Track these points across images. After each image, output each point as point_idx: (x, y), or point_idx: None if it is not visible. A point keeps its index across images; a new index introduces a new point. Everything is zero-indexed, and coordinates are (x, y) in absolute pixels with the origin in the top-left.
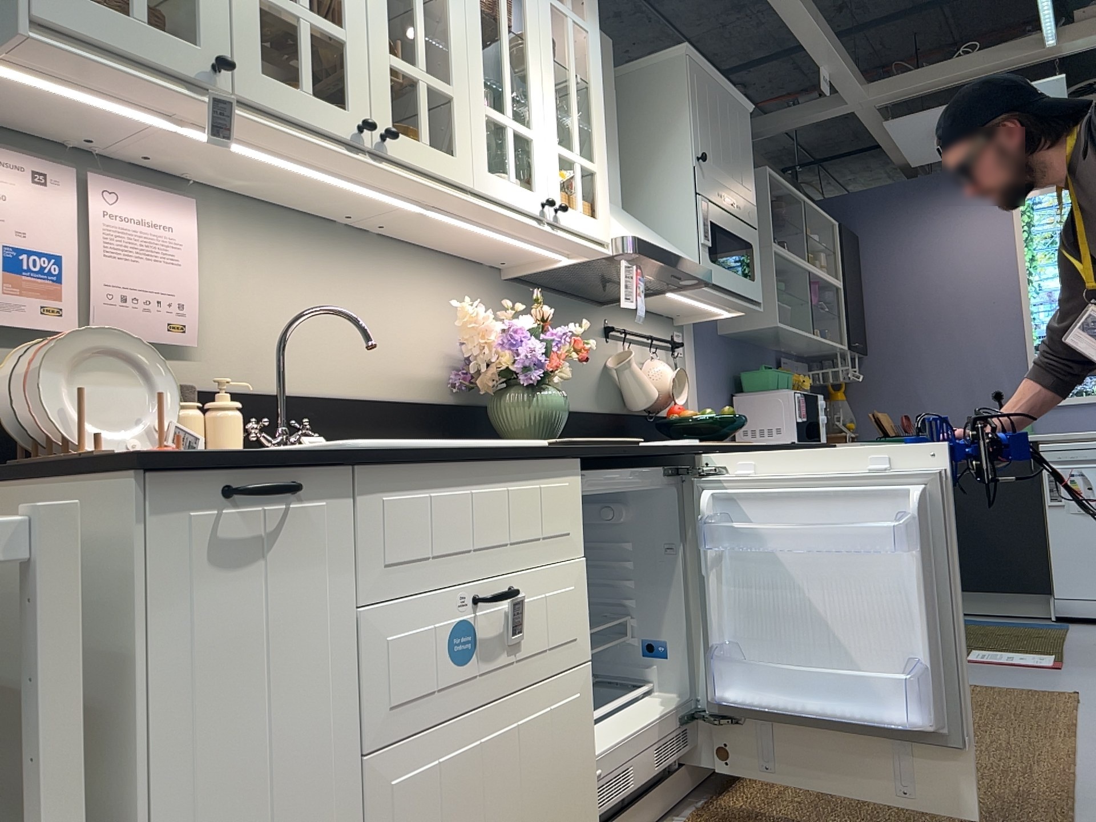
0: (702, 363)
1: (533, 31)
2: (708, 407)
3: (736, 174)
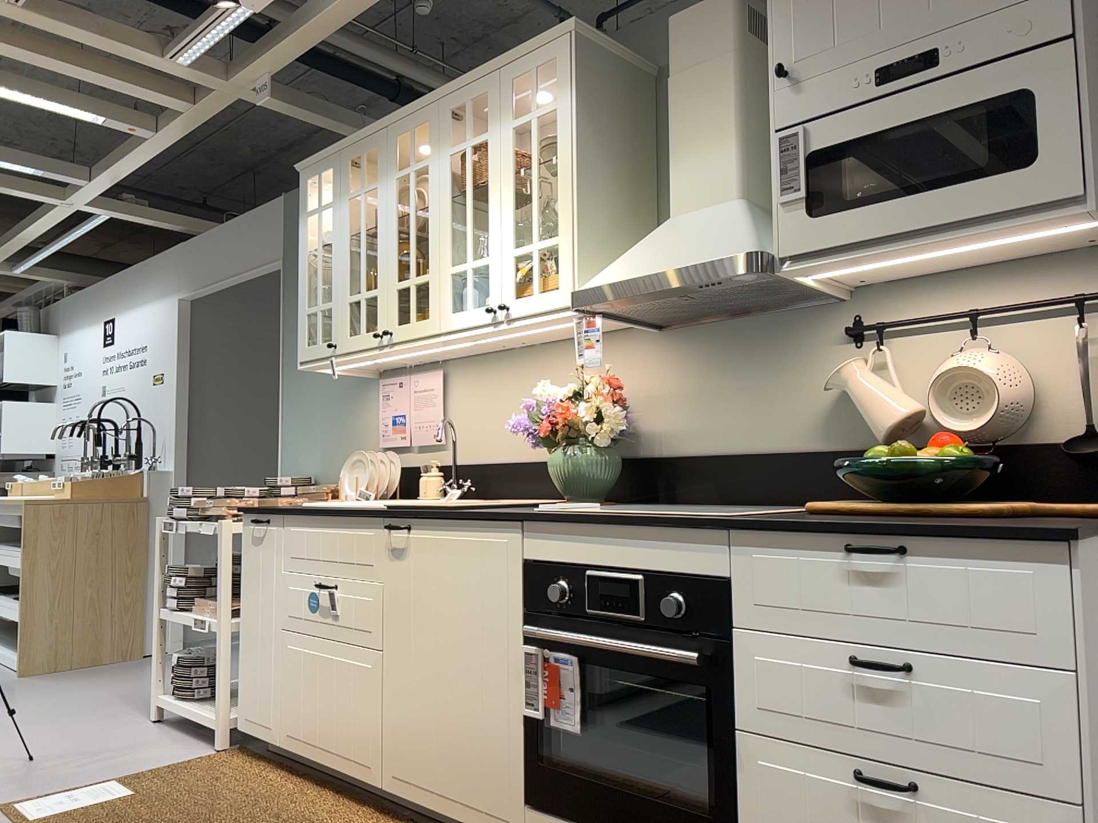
0: None
1: (491, 172)
2: None
3: None
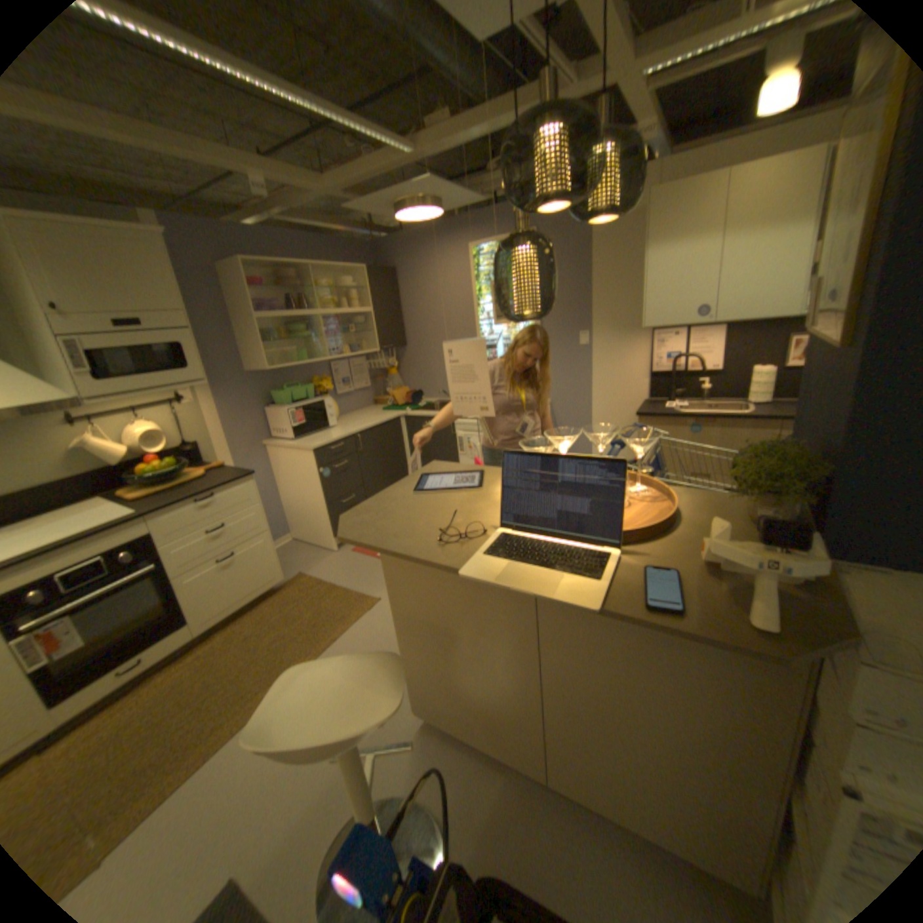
0: (219, 400)
1: None
2: (231, 425)
3: (136, 299)
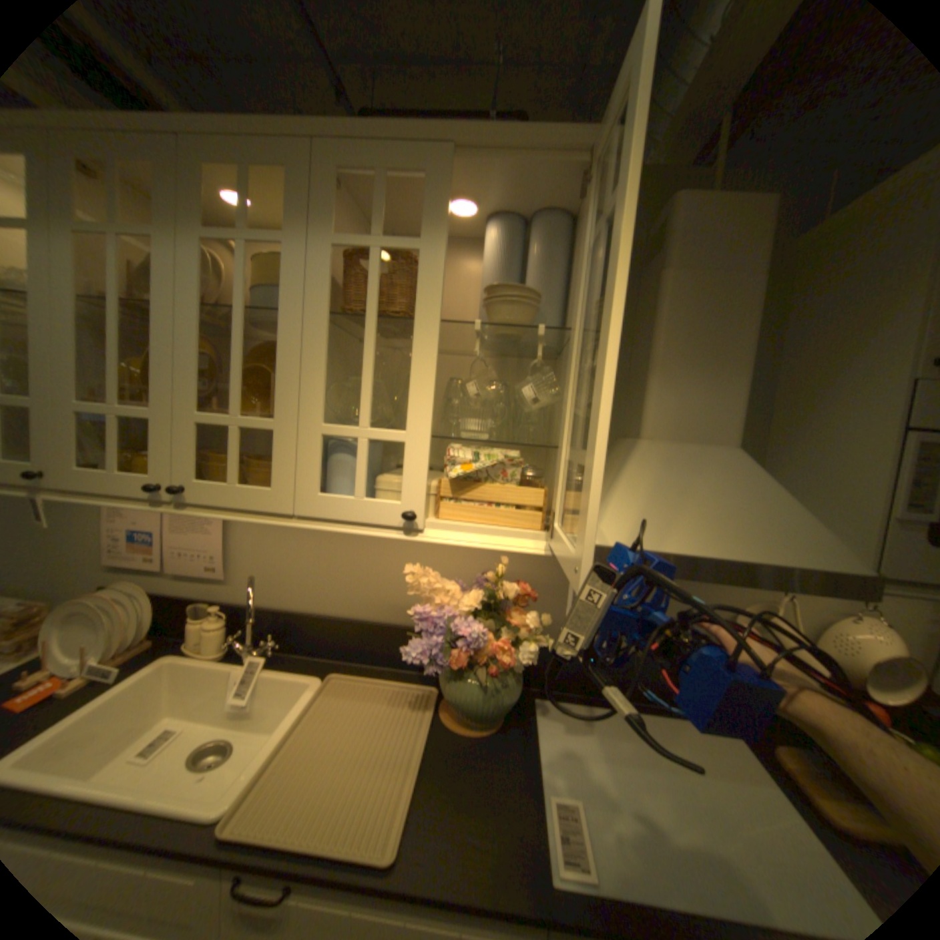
0: None
1: (424, 305)
2: None
3: None
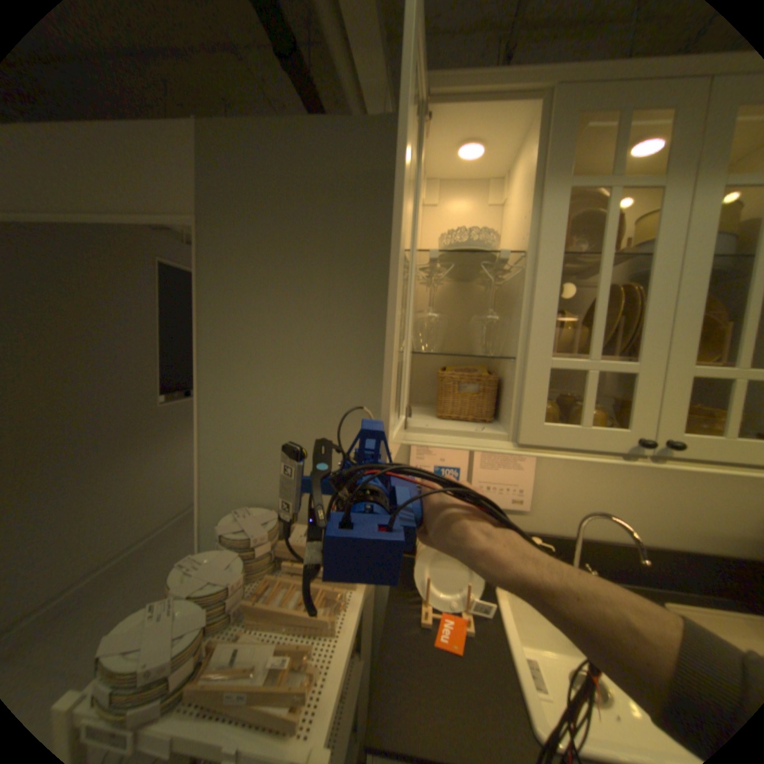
0: None
1: None
2: None
3: None
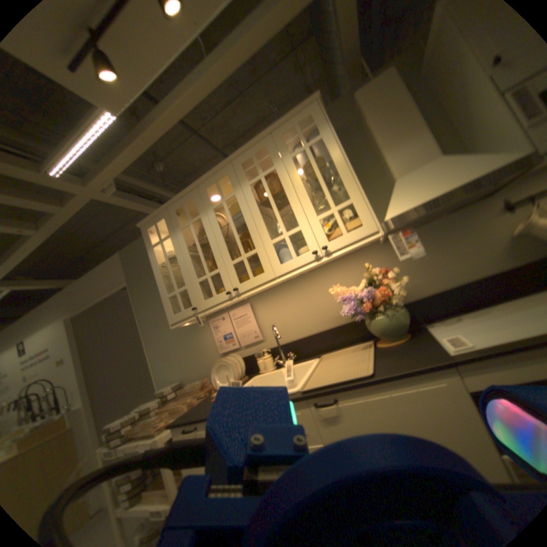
0: None
1: (284, 182)
2: None
3: None
